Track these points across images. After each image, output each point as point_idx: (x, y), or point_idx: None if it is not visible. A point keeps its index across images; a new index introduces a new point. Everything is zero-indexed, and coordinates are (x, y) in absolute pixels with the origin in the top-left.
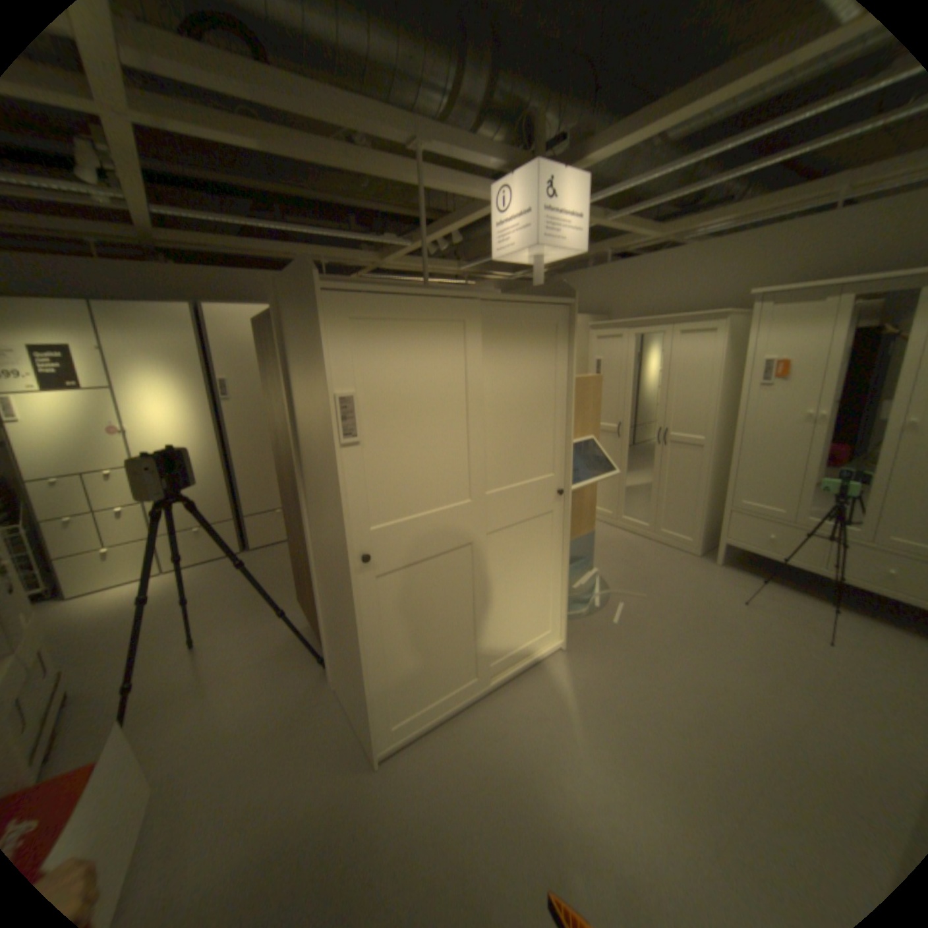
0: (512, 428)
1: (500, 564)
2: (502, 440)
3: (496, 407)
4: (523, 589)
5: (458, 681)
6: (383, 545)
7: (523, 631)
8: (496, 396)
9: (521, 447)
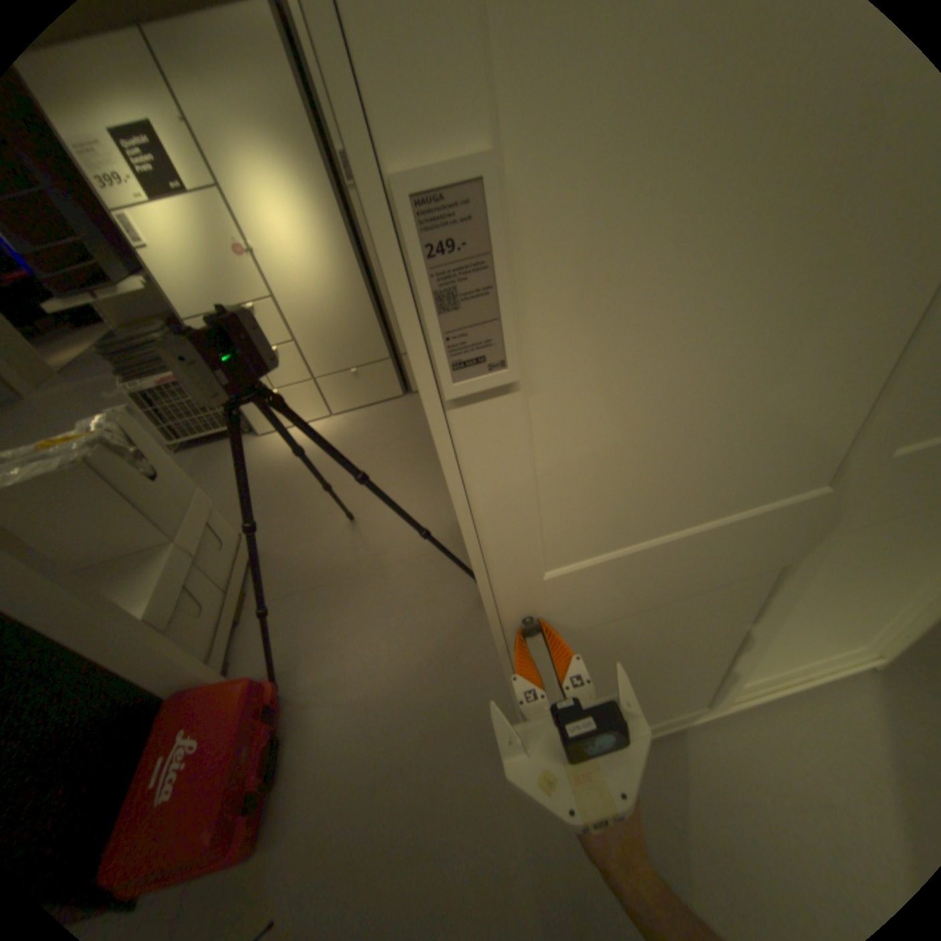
0: None
1: (829, 580)
2: None
3: None
4: (852, 608)
5: (678, 715)
6: (574, 599)
7: (817, 653)
8: None
9: None
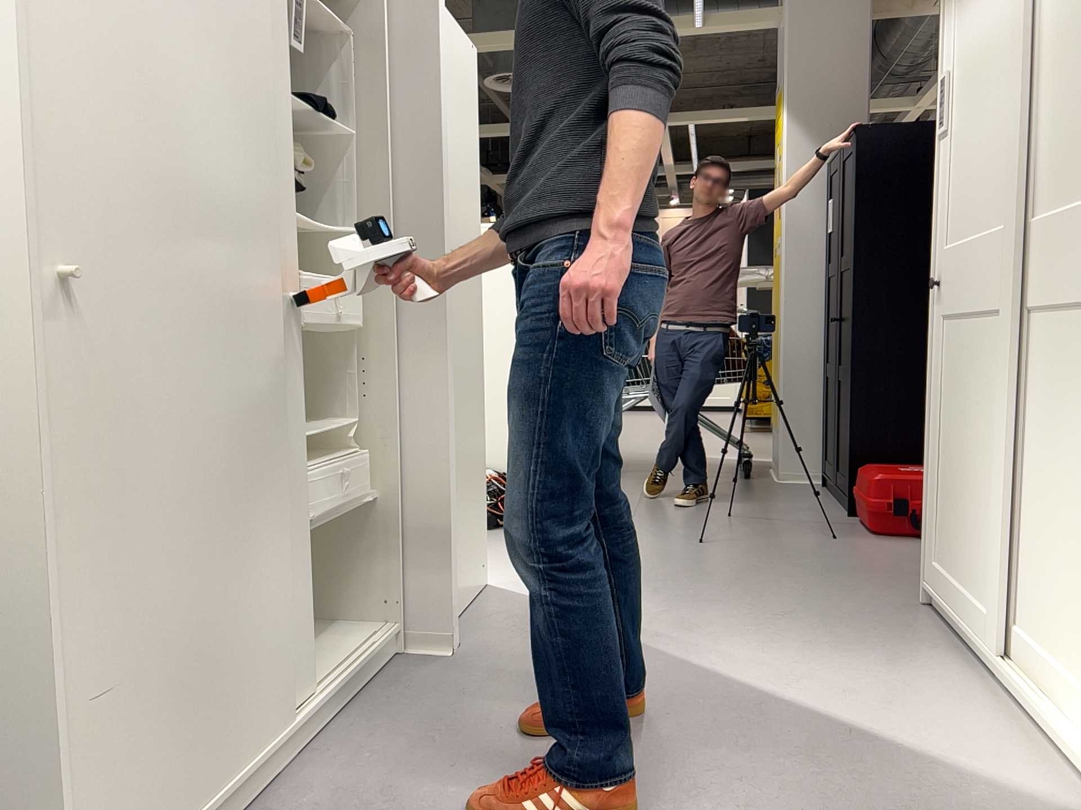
0: (1068, 70)
1: (1038, 393)
2: (1055, 104)
3: (1052, 35)
4: (1064, 497)
5: (970, 580)
6: (943, 275)
7: (1058, 620)
8: (1053, 10)
9: (1080, 113)
